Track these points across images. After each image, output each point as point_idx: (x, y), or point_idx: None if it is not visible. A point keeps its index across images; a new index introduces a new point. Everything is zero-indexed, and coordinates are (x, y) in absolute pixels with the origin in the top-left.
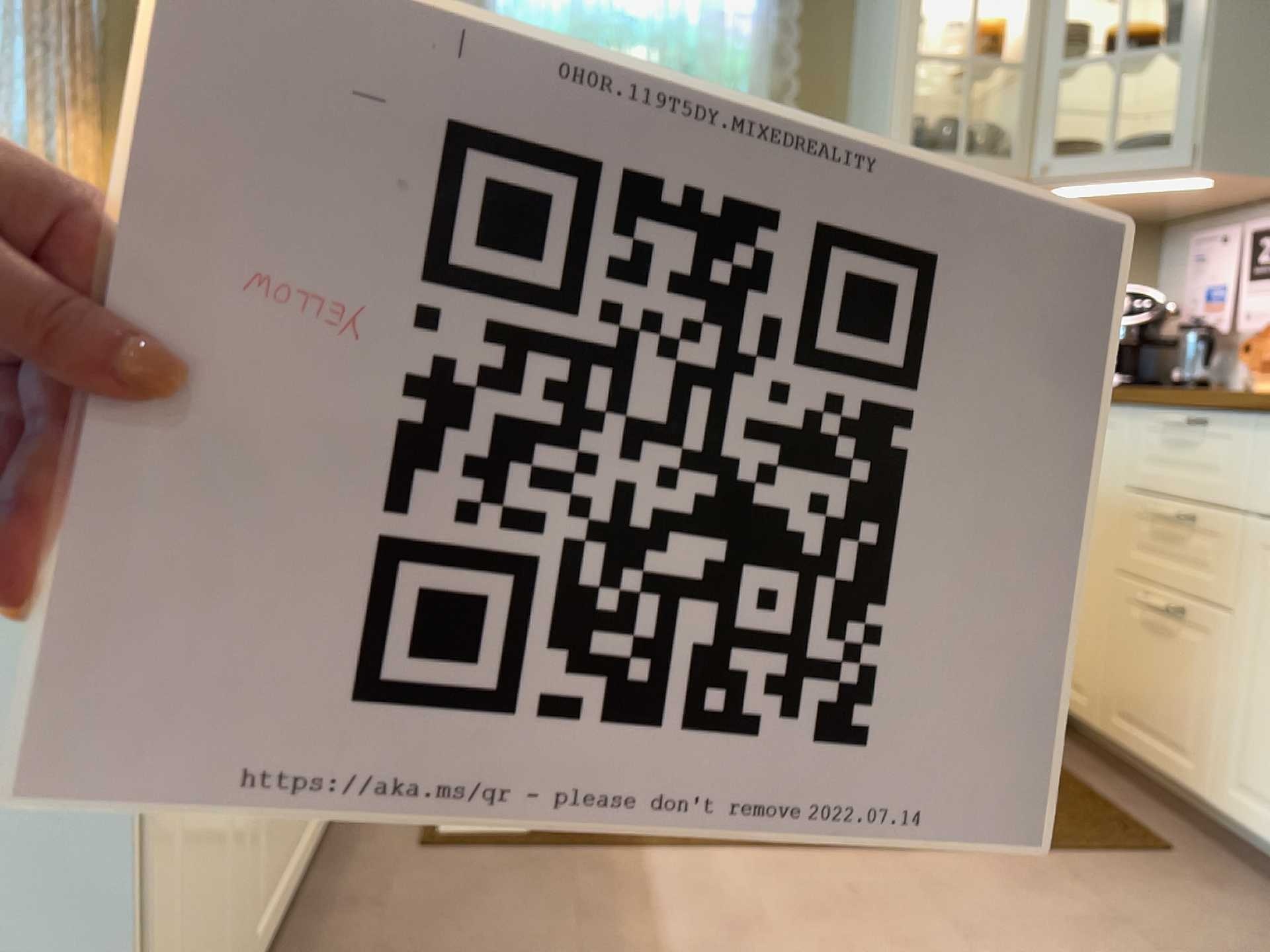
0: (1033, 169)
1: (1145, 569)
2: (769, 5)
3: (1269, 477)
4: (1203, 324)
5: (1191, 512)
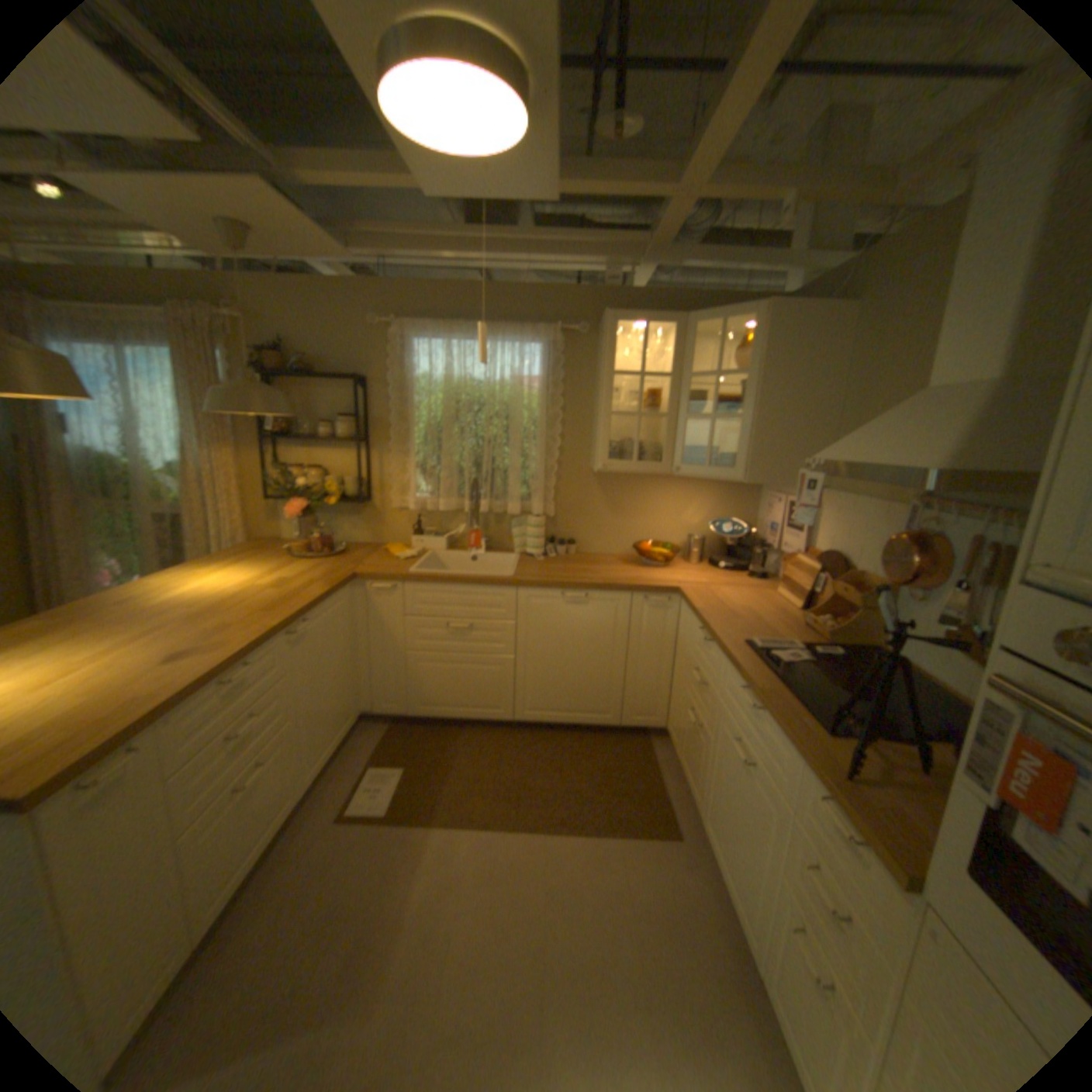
0: (673, 467)
1: (693, 694)
2: (549, 372)
3: (726, 683)
4: (764, 544)
5: (706, 679)
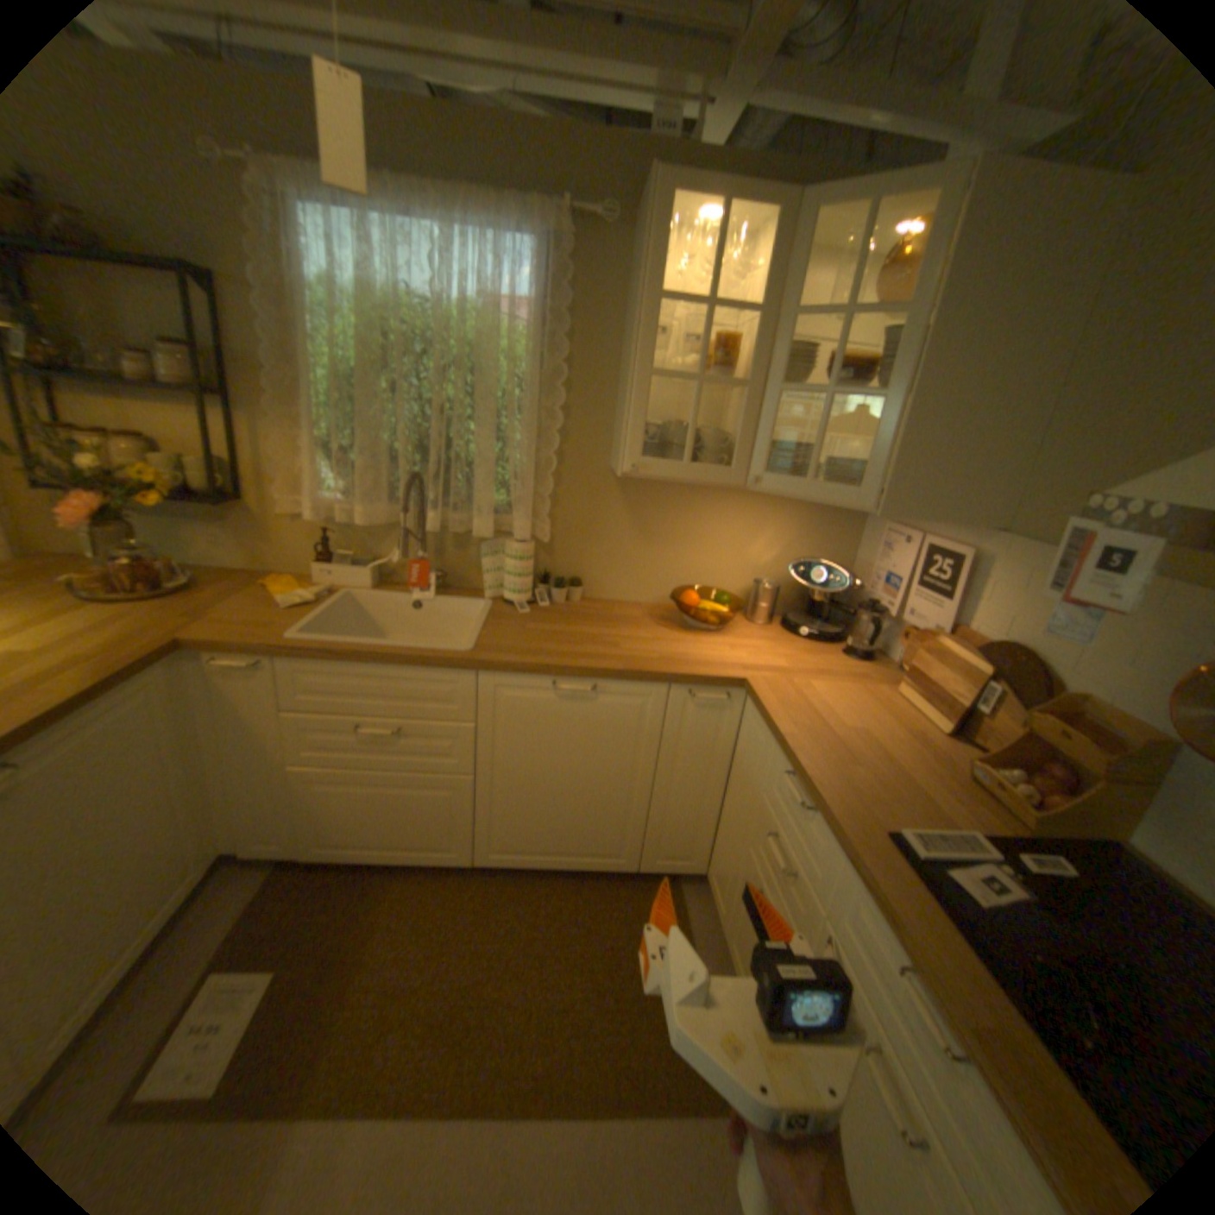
0: (748, 476)
1: (763, 866)
2: (547, 292)
3: (845, 907)
4: (874, 606)
5: (794, 863)
